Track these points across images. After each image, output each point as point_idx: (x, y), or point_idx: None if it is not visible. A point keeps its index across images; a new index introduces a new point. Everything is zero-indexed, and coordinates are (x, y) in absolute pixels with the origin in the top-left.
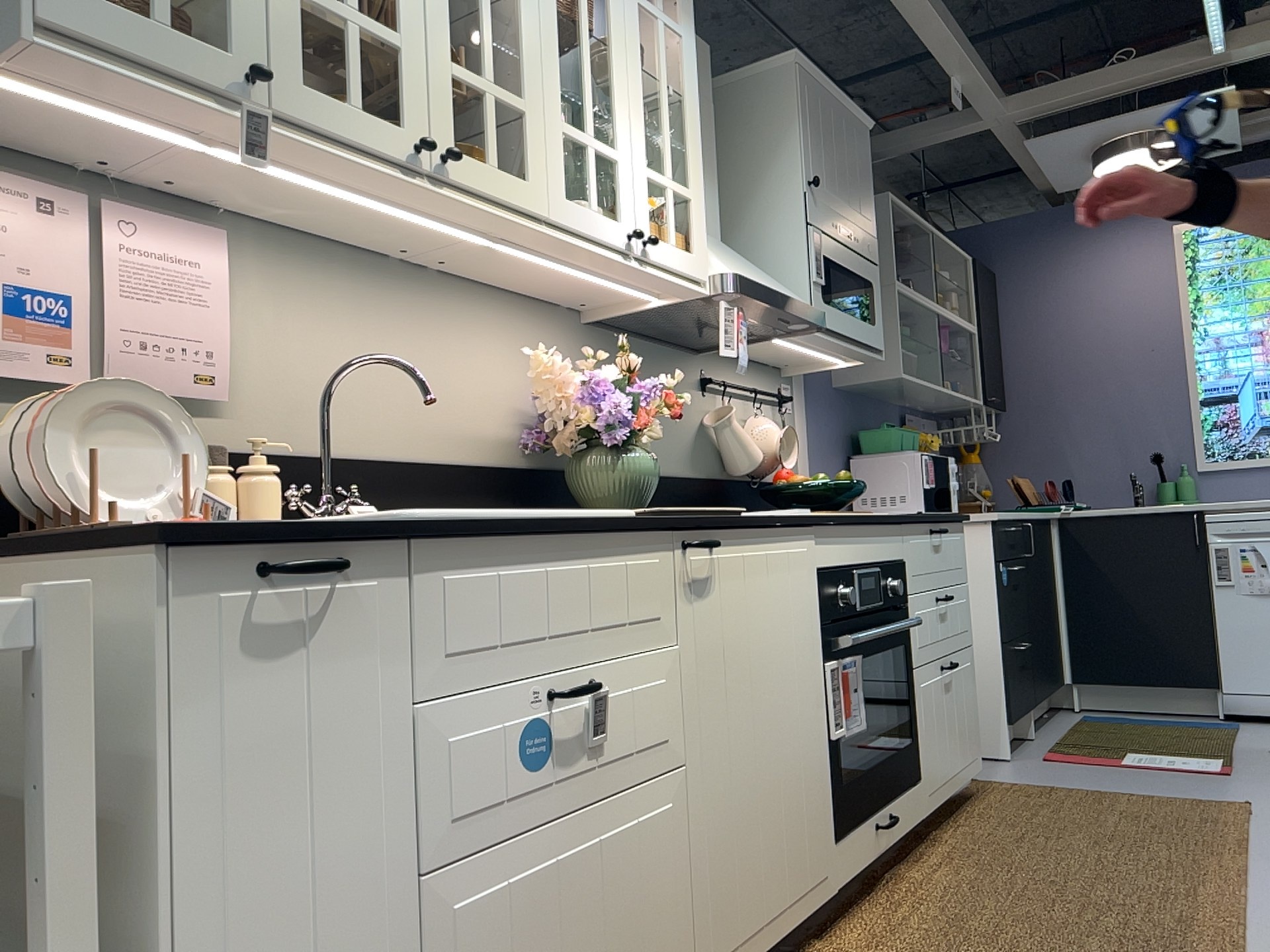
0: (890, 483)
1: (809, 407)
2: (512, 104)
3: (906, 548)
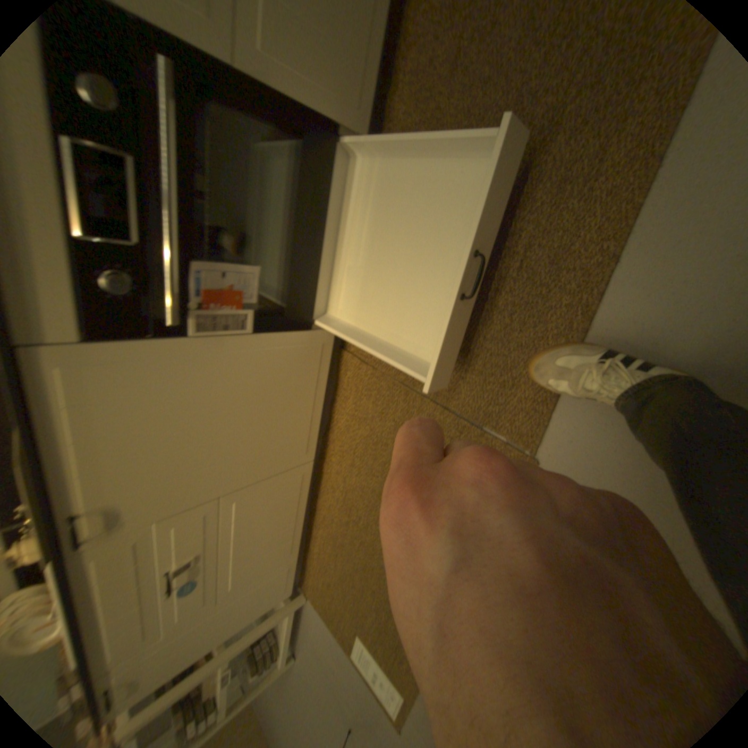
0: None
1: None
2: None
3: None
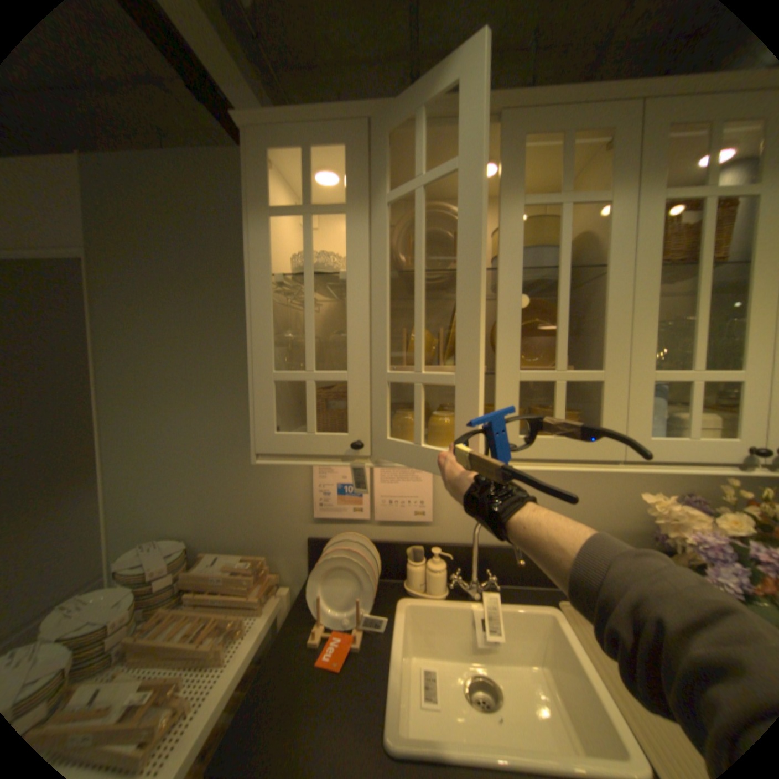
0: None
1: None
2: (588, 379)
3: None
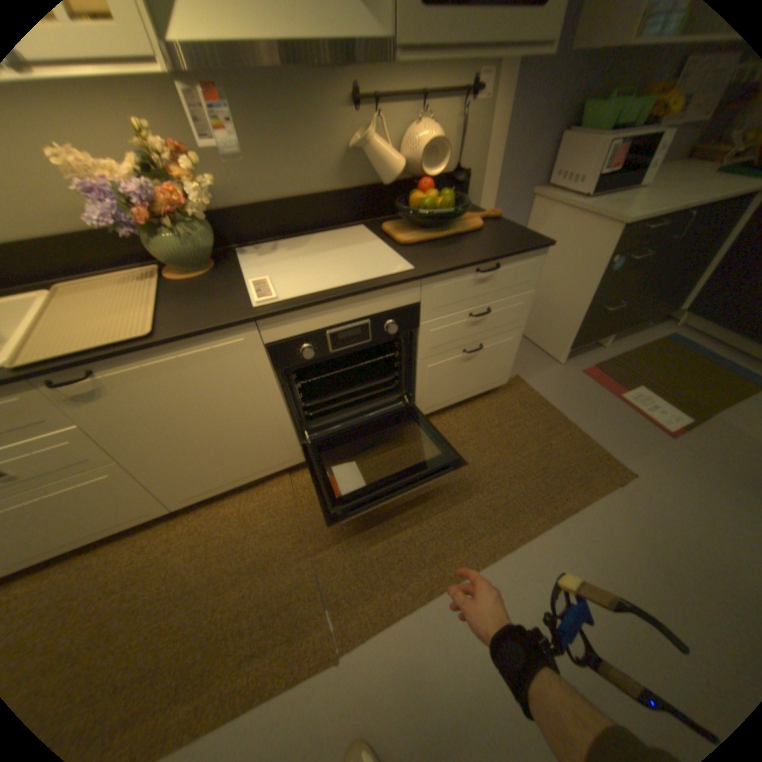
0: (582, 159)
1: (516, 86)
2: None
3: (421, 295)
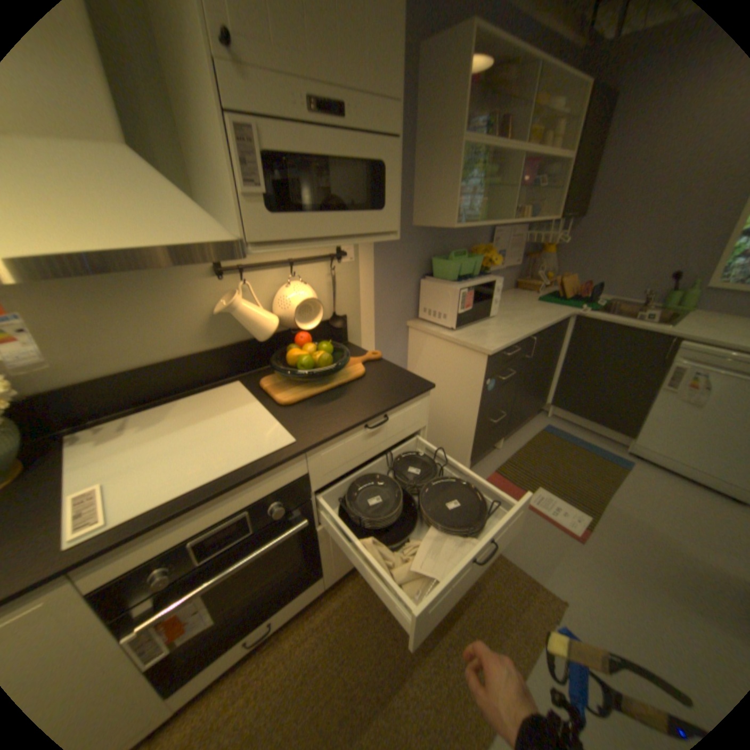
0: (440, 301)
1: (374, 250)
2: None
3: (307, 465)
